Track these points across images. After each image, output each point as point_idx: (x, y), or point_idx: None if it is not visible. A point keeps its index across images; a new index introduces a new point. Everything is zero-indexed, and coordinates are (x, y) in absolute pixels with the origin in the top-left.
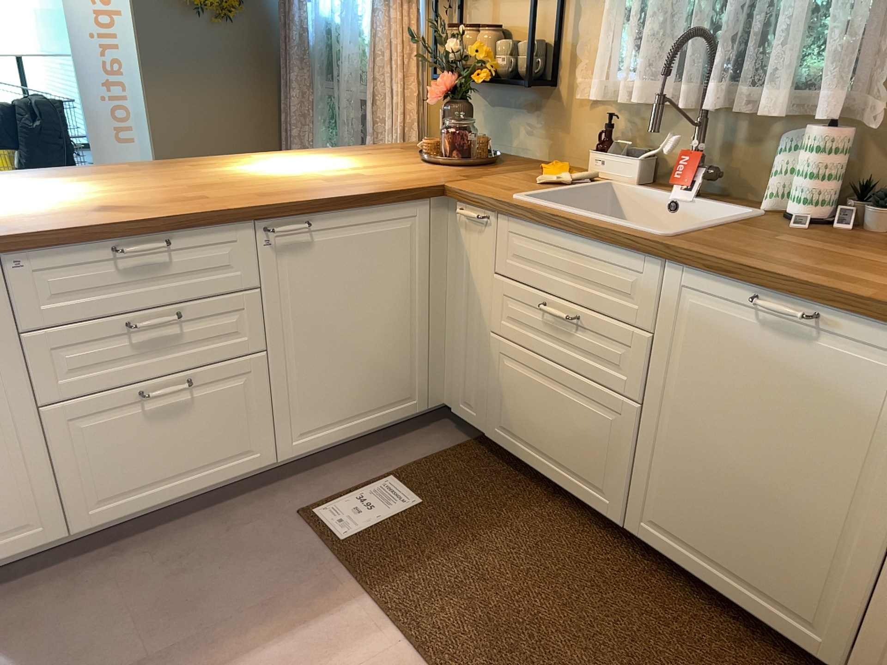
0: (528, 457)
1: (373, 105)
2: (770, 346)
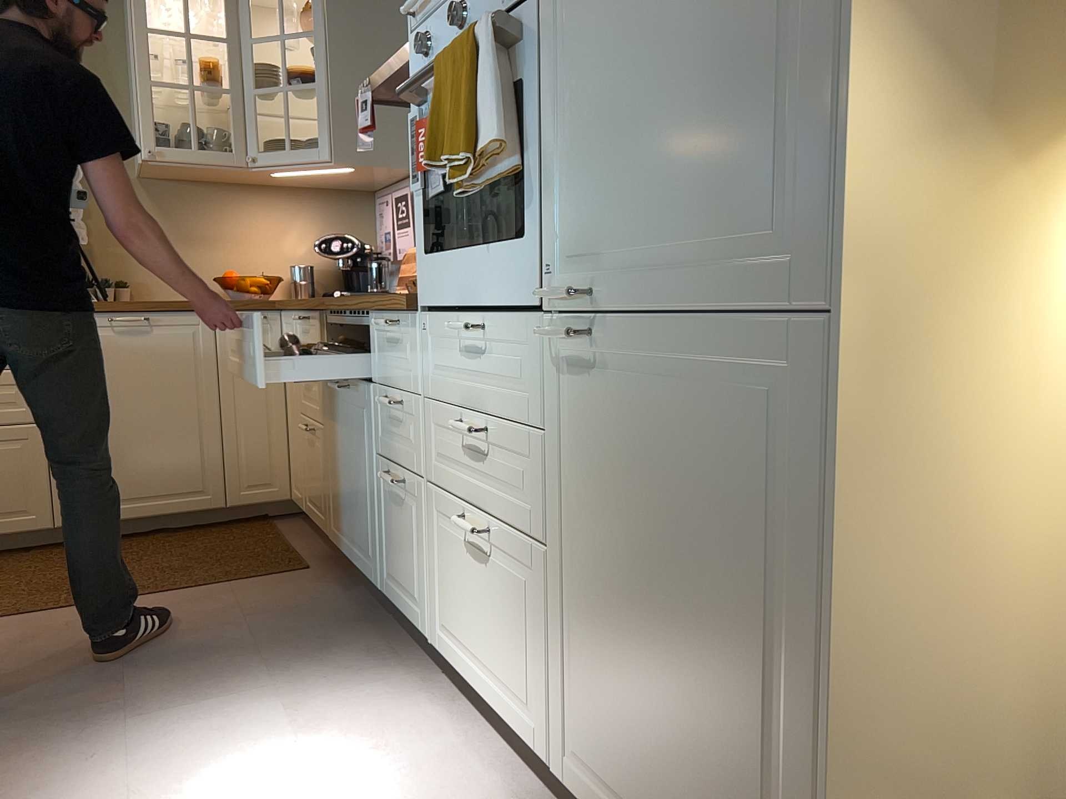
0: None
1: None
2: (126, 343)
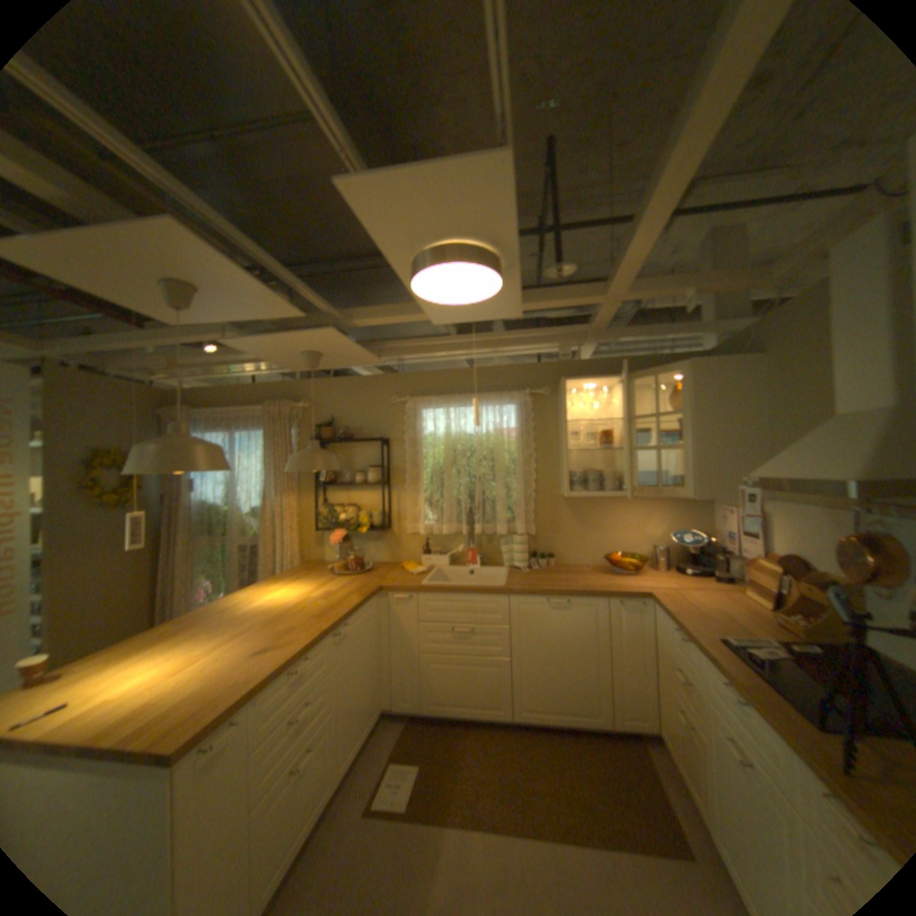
0: (453, 713)
1: (265, 547)
2: (557, 615)
